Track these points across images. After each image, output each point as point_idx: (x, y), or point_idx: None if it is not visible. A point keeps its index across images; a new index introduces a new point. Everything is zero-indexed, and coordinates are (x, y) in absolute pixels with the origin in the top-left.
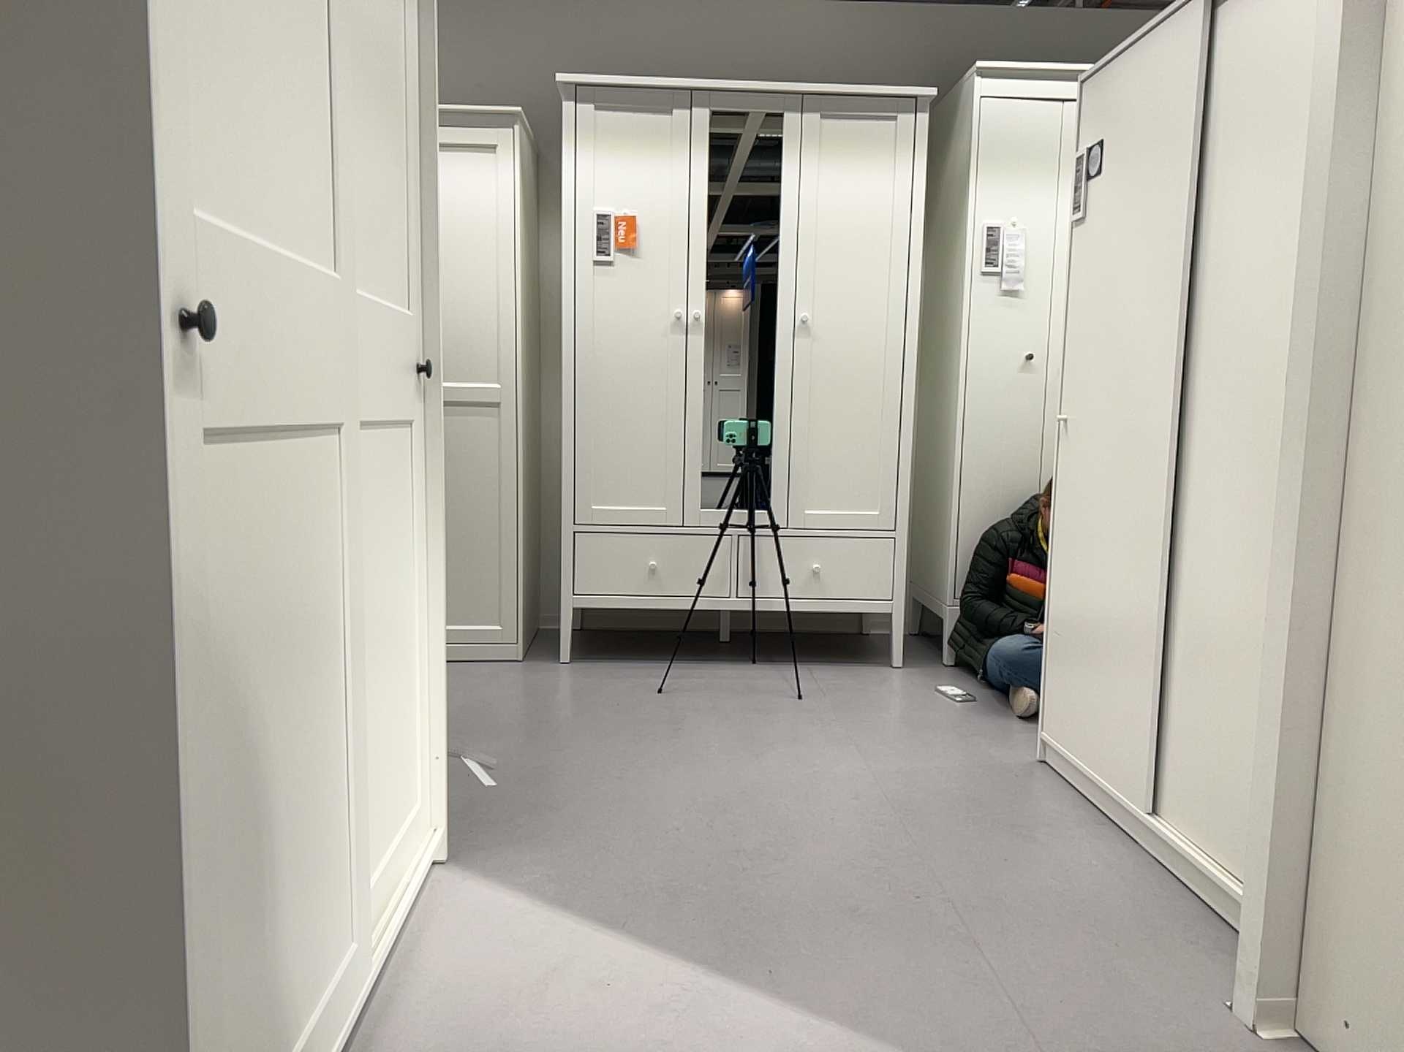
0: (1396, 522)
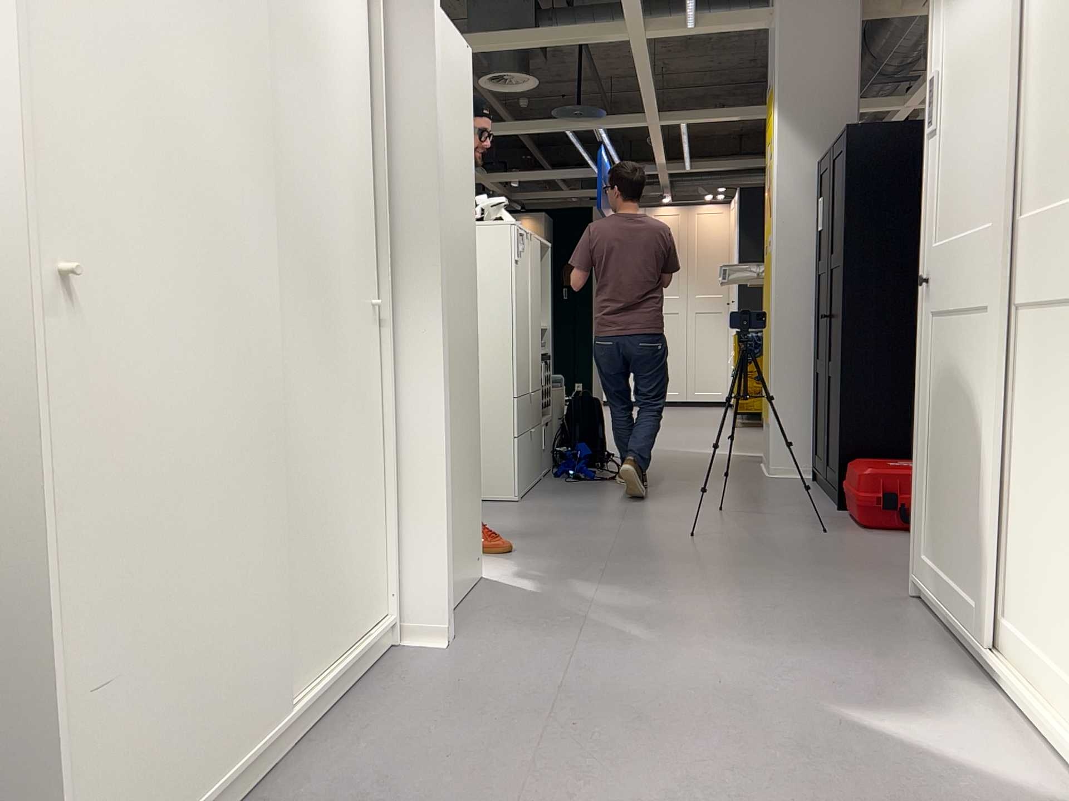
0: (447, 345)
